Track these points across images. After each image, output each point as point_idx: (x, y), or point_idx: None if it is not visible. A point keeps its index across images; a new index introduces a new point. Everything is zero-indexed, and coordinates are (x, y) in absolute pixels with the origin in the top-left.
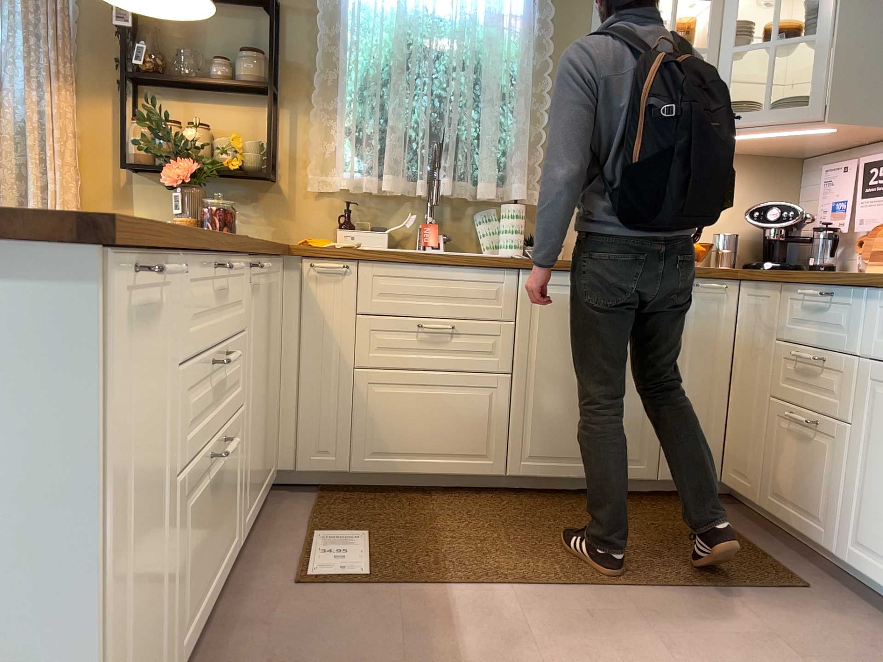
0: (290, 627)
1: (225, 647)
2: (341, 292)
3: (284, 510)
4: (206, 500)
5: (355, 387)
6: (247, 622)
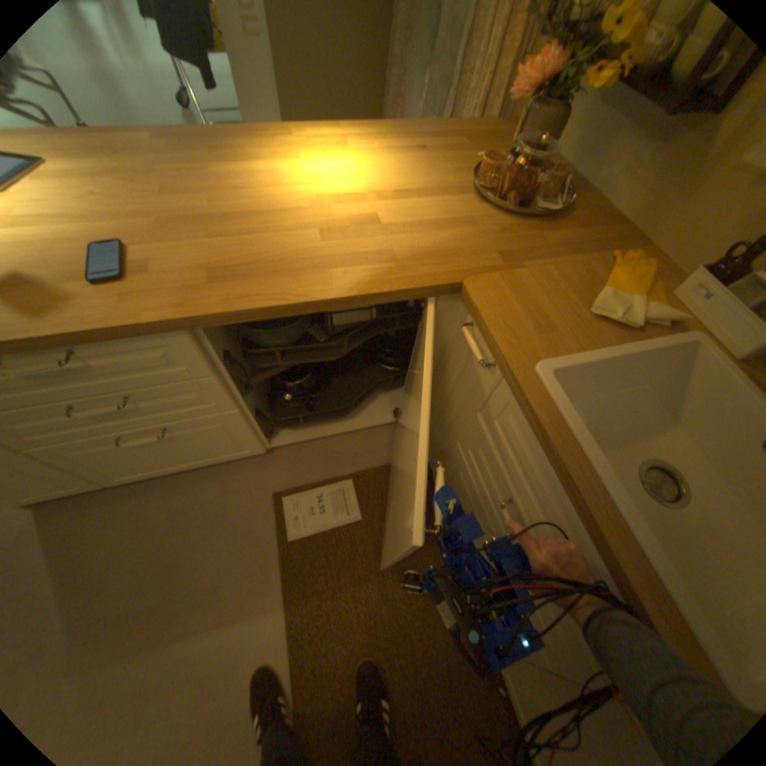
0: (224, 513)
1: (203, 485)
2: (481, 382)
3: (390, 445)
4: (140, 449)
5: (454, 453)
6: (230, 485)
